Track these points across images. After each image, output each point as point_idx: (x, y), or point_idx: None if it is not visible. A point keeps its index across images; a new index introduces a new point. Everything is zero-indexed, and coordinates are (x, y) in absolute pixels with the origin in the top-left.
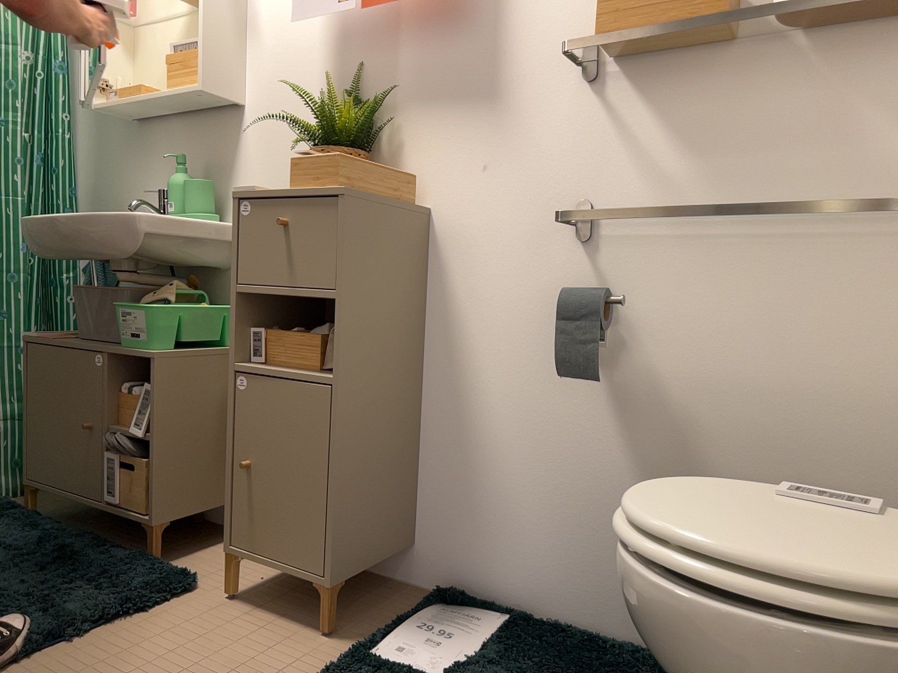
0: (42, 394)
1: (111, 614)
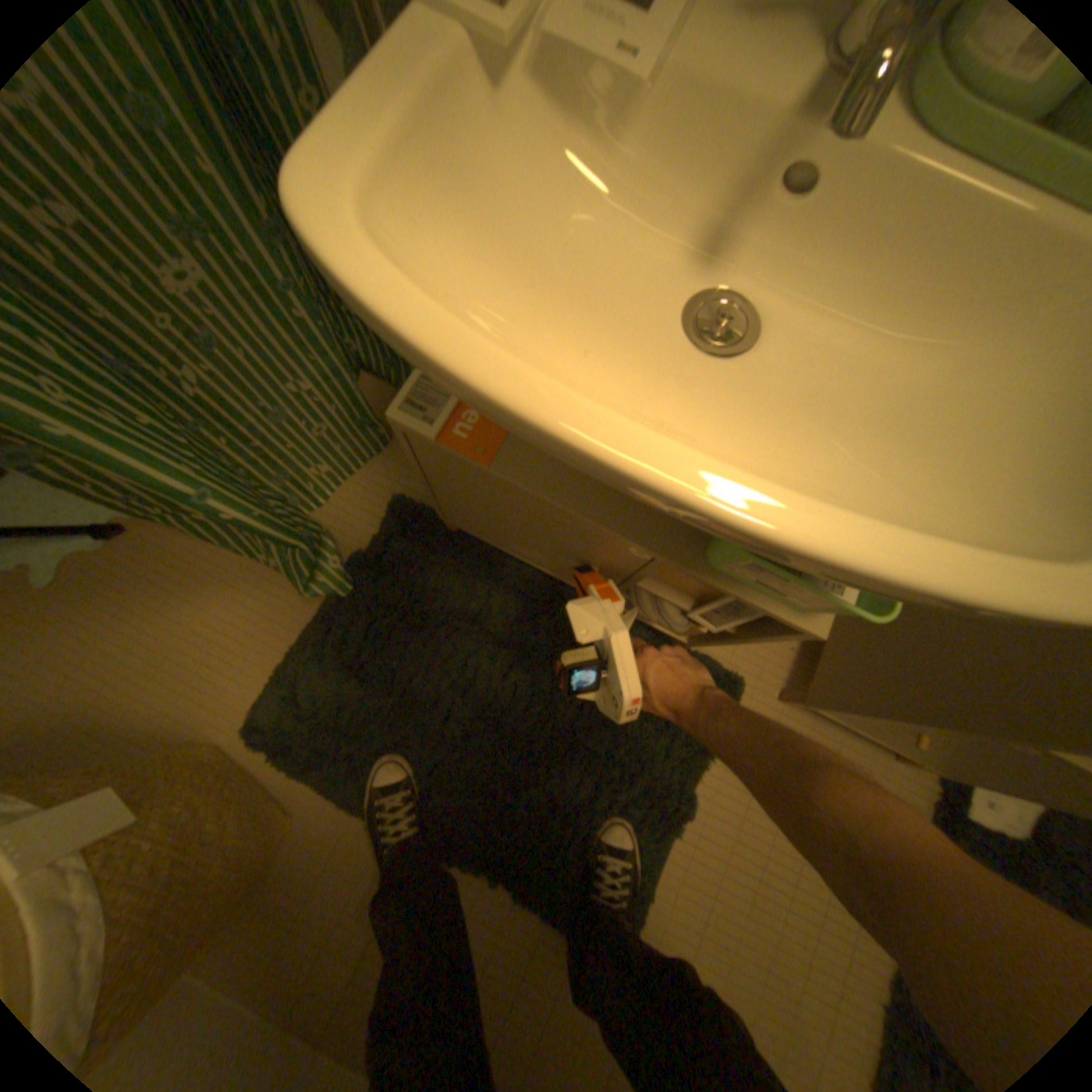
0: (466, 493)
1: (711, 777)
